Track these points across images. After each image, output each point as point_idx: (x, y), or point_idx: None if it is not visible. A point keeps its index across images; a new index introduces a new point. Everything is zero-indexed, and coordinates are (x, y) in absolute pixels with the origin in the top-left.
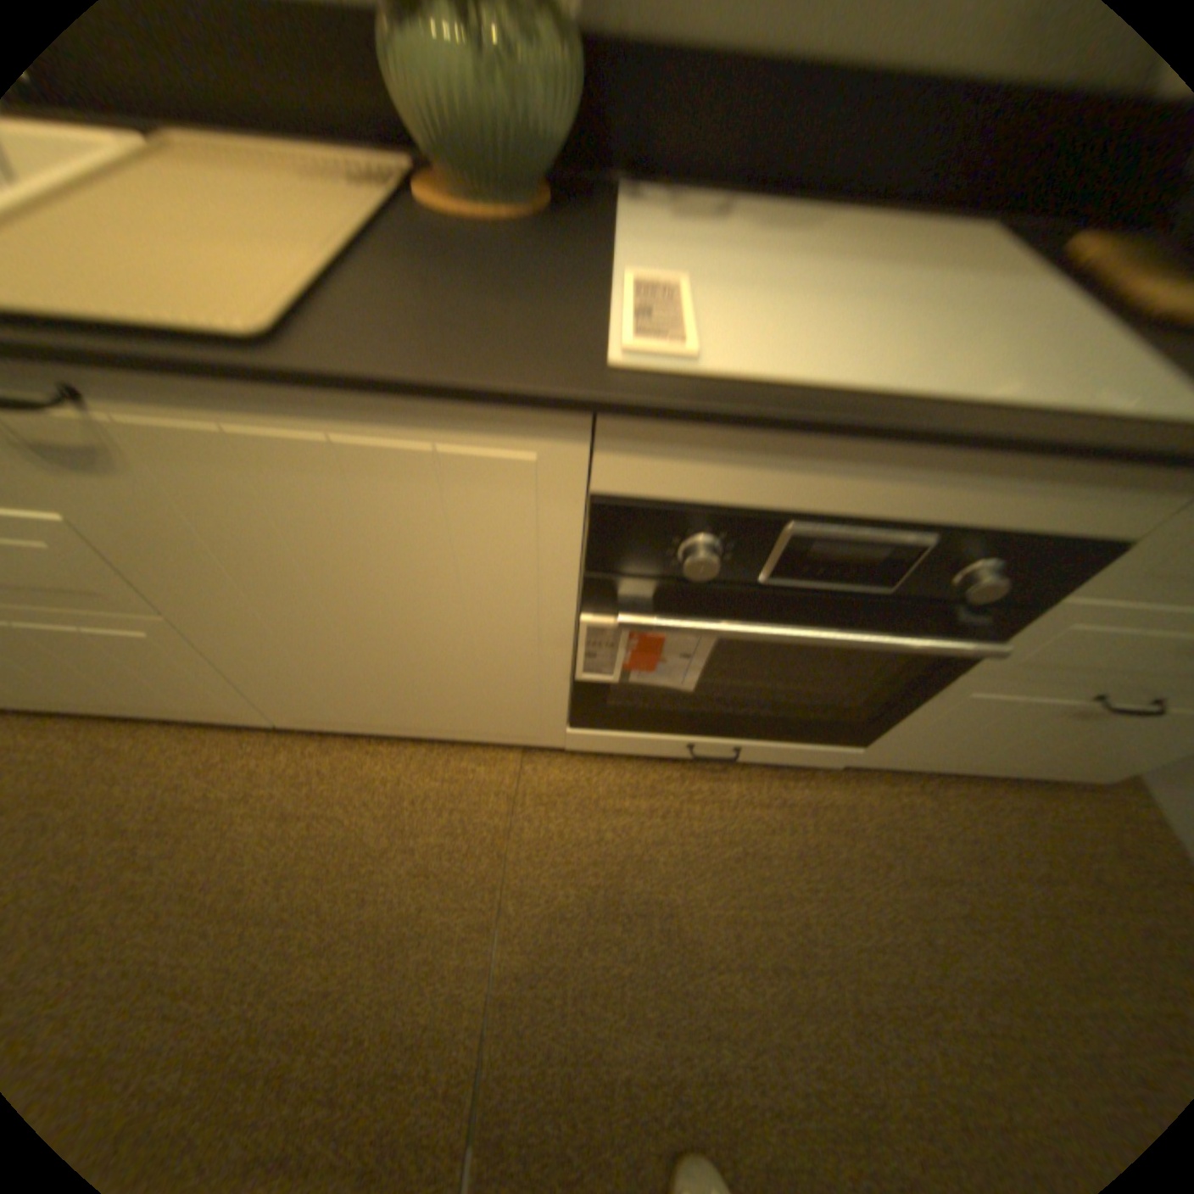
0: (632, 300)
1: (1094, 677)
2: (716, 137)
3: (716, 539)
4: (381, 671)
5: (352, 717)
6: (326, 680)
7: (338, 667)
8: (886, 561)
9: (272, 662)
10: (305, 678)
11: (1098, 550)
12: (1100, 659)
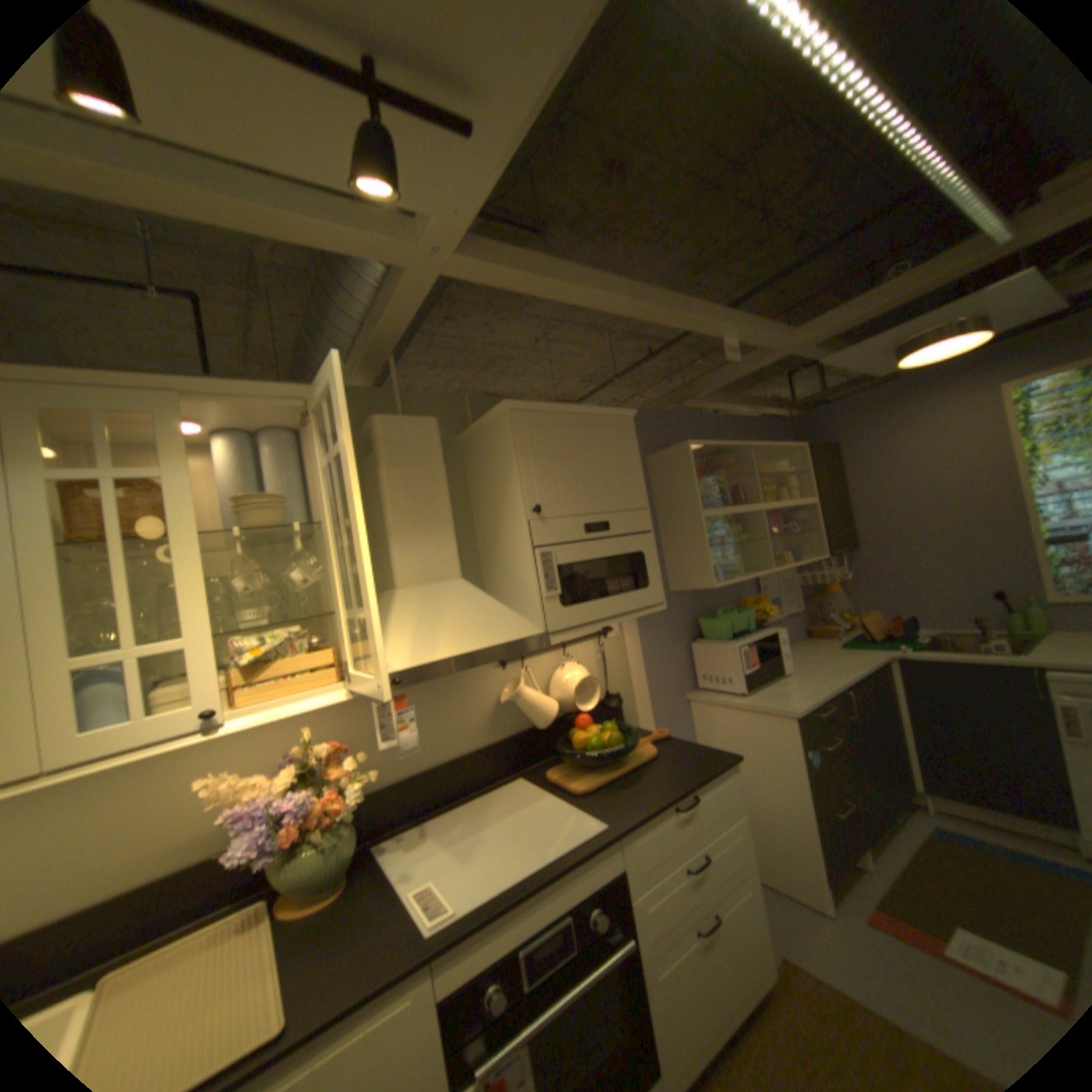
0: (417, 909)
1: (681, 929)
2: (403, 809)
3: (496, 987)
4: None
5: None
6: None
7: None
8: (563, 943)
9: None
10: None
11: (618, 883)
12: (671, 920)
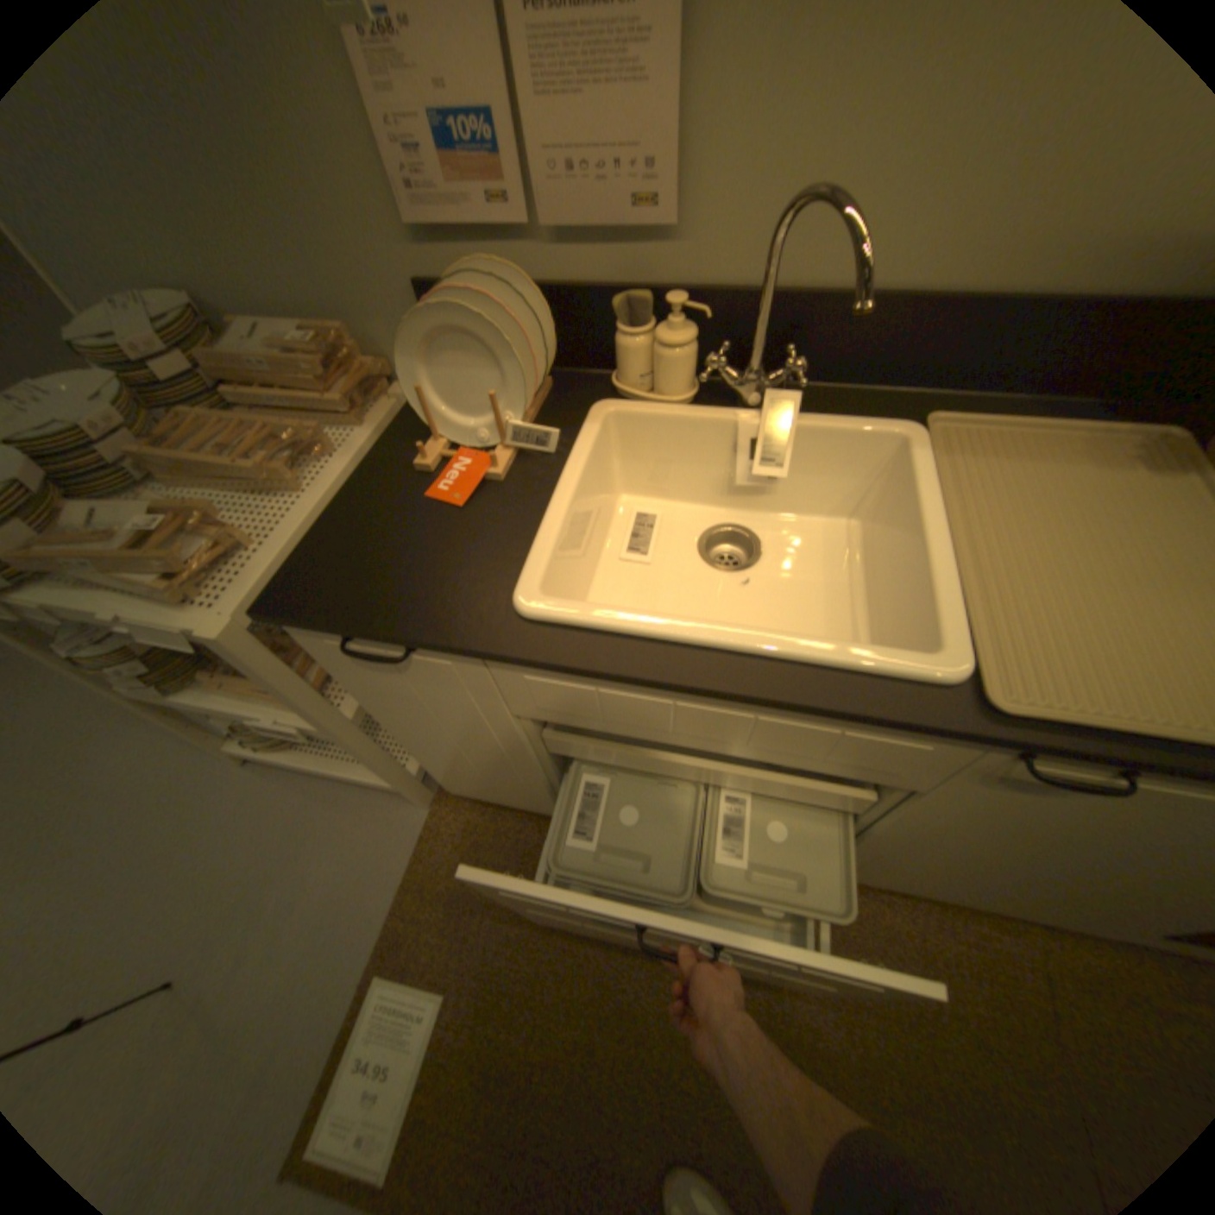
0: None
1: None
2: None
3: None
4: (1027, 887)
5: (915, 890)
6: (947, 878)
7: (982, 878)
8: None
9: (917, 864)
10: (926, 873)
11: None
12: None
